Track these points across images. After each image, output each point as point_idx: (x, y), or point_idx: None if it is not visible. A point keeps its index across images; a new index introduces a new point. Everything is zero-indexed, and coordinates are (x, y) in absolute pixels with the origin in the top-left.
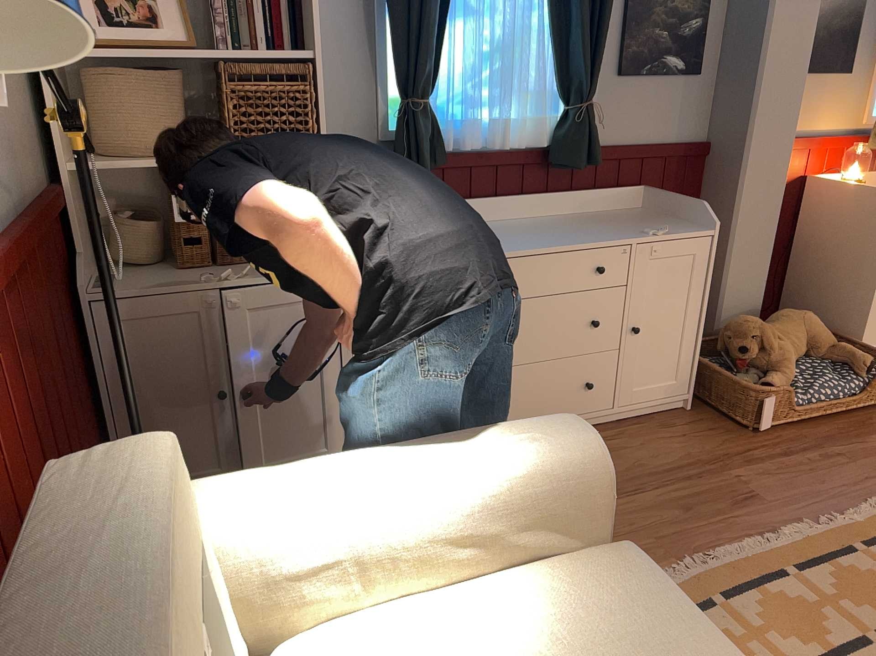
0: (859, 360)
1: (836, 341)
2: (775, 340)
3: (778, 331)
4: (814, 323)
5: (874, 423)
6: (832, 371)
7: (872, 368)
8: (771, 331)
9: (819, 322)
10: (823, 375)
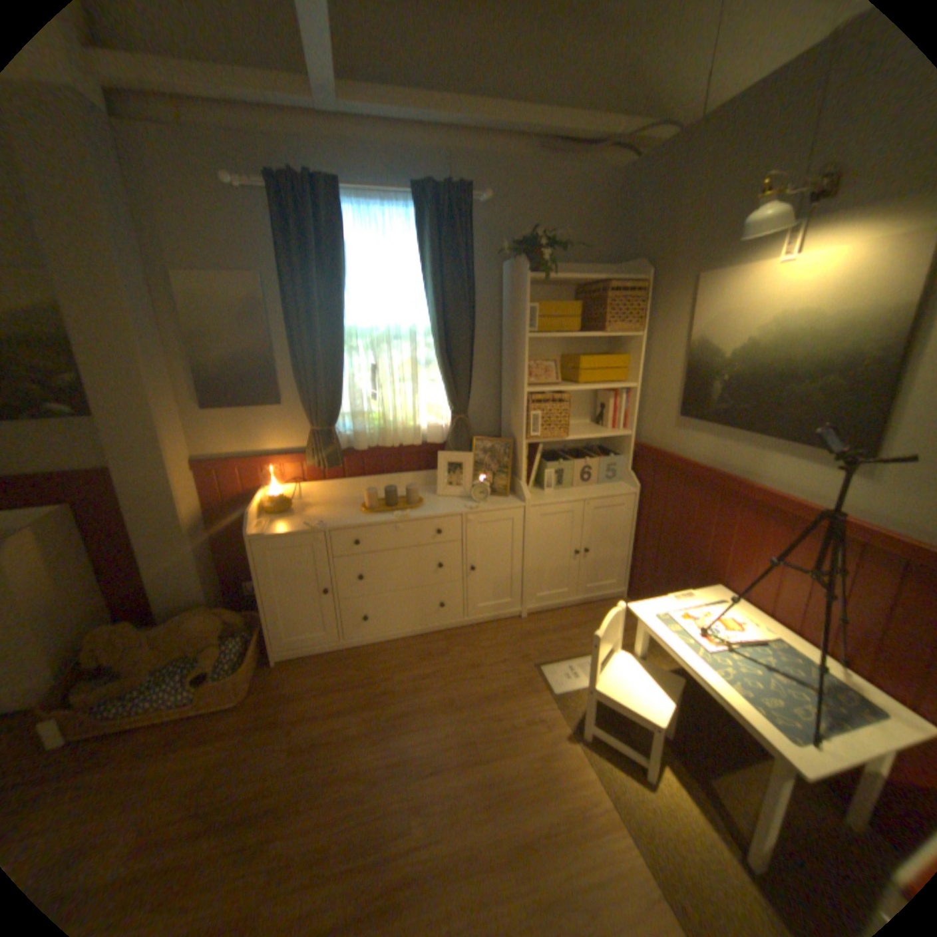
0: (191, 674)
1: (215, 644)
2: (132, 649)
3: (149, 638)
4: (191, 629)
5: (187, 738)
6: (174, 681)
7: (196, 683)
8: (136, 640)
9: (195, 628)
10: (158, 686)
